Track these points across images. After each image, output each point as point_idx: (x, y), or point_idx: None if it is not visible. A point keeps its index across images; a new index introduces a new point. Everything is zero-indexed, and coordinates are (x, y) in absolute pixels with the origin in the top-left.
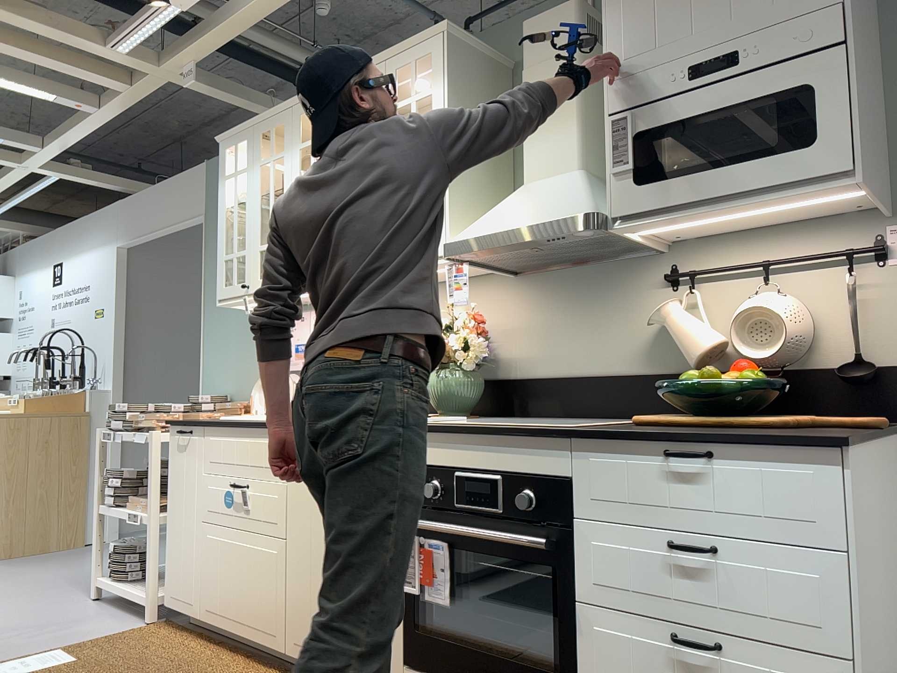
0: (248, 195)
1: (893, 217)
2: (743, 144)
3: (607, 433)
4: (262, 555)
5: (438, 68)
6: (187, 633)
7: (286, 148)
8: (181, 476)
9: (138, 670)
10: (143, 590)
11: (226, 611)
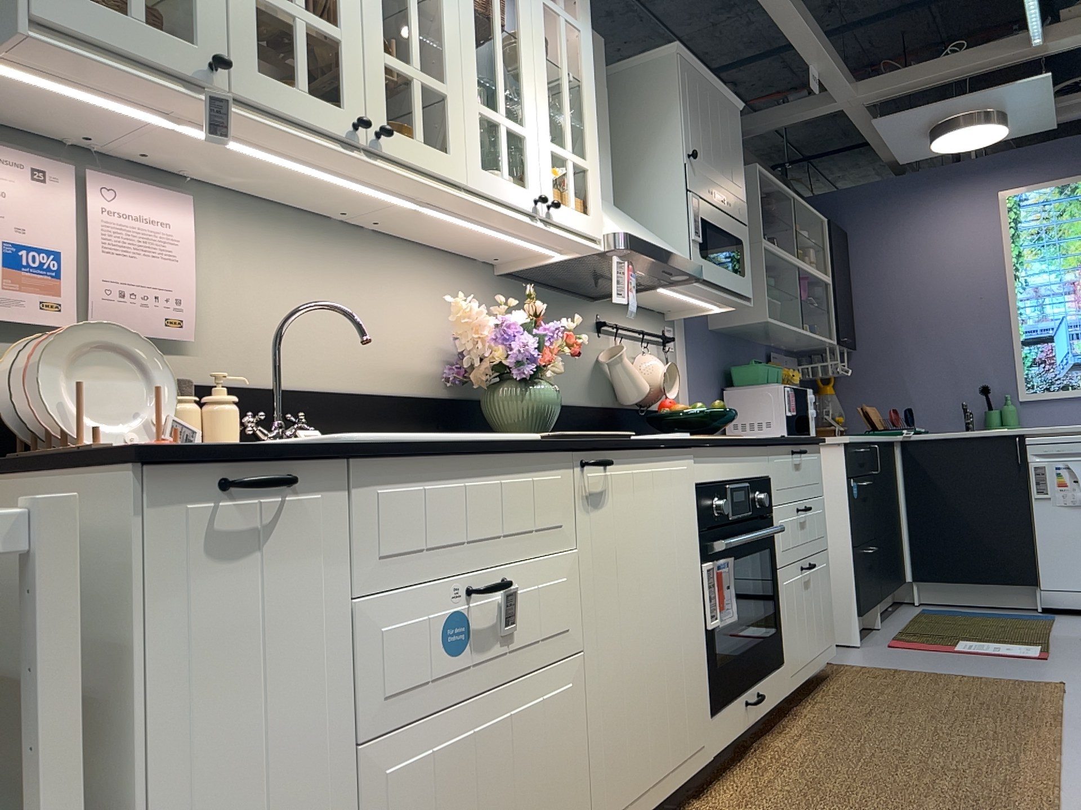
0: None
1: (669, 322)
2: (725, 259)
3: (785, 440)
4: (546, 708)
5: (587, 8)
6: None
7: None
8: (237, 644)
9: None
10: None
11: None
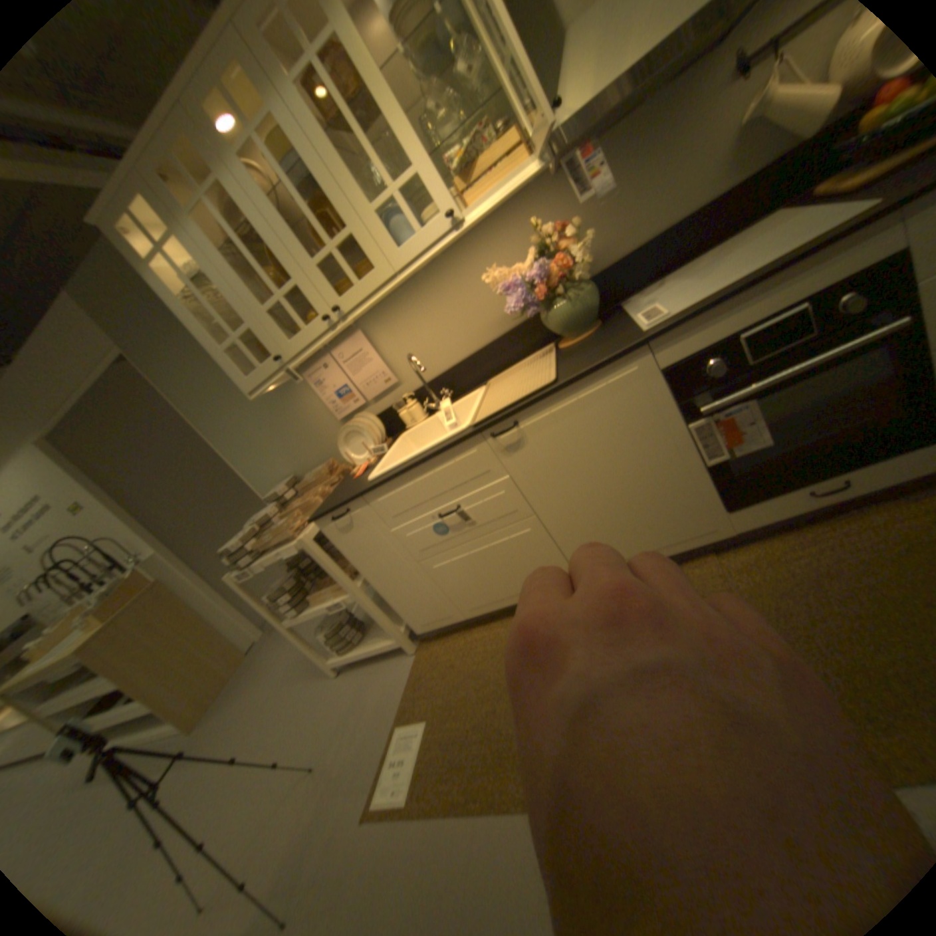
0: (197, 261)
1: None
2: None
3: None
4: (514, 540)
5: None
6: (455, 634)
7: (212, 165)
8: (365, 548)
9: (486, 684)
10: (381, 640)
11: (495, 597)
